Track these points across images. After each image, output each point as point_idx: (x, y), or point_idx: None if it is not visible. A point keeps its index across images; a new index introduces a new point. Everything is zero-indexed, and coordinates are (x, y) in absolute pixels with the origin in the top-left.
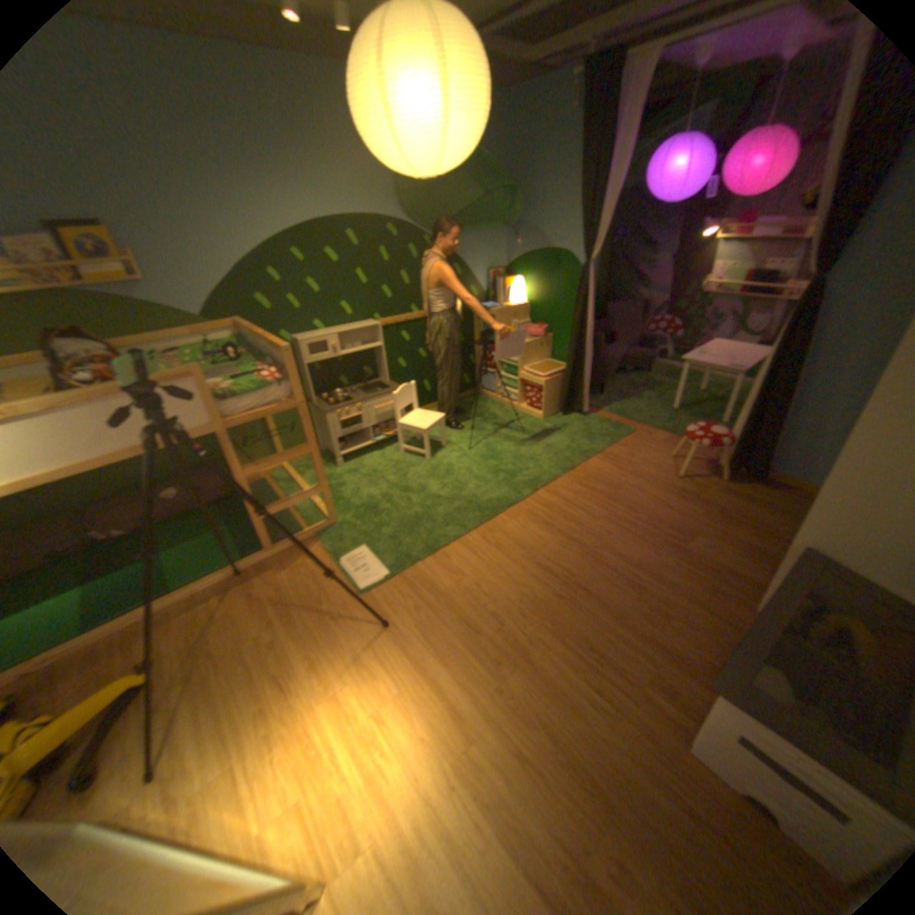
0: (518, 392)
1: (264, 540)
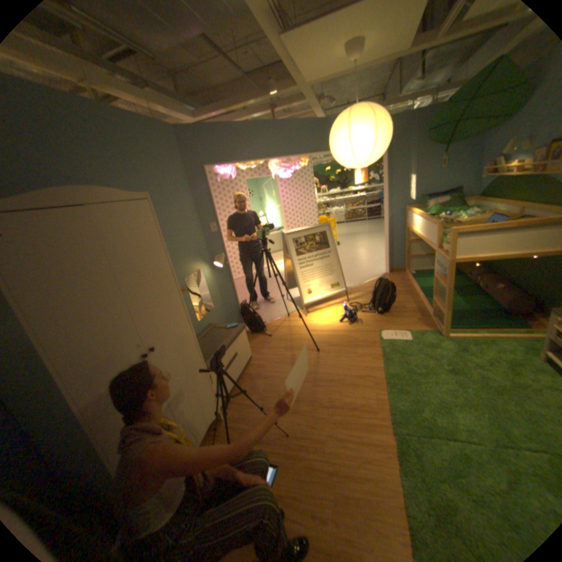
0: None
1: (435, 311)
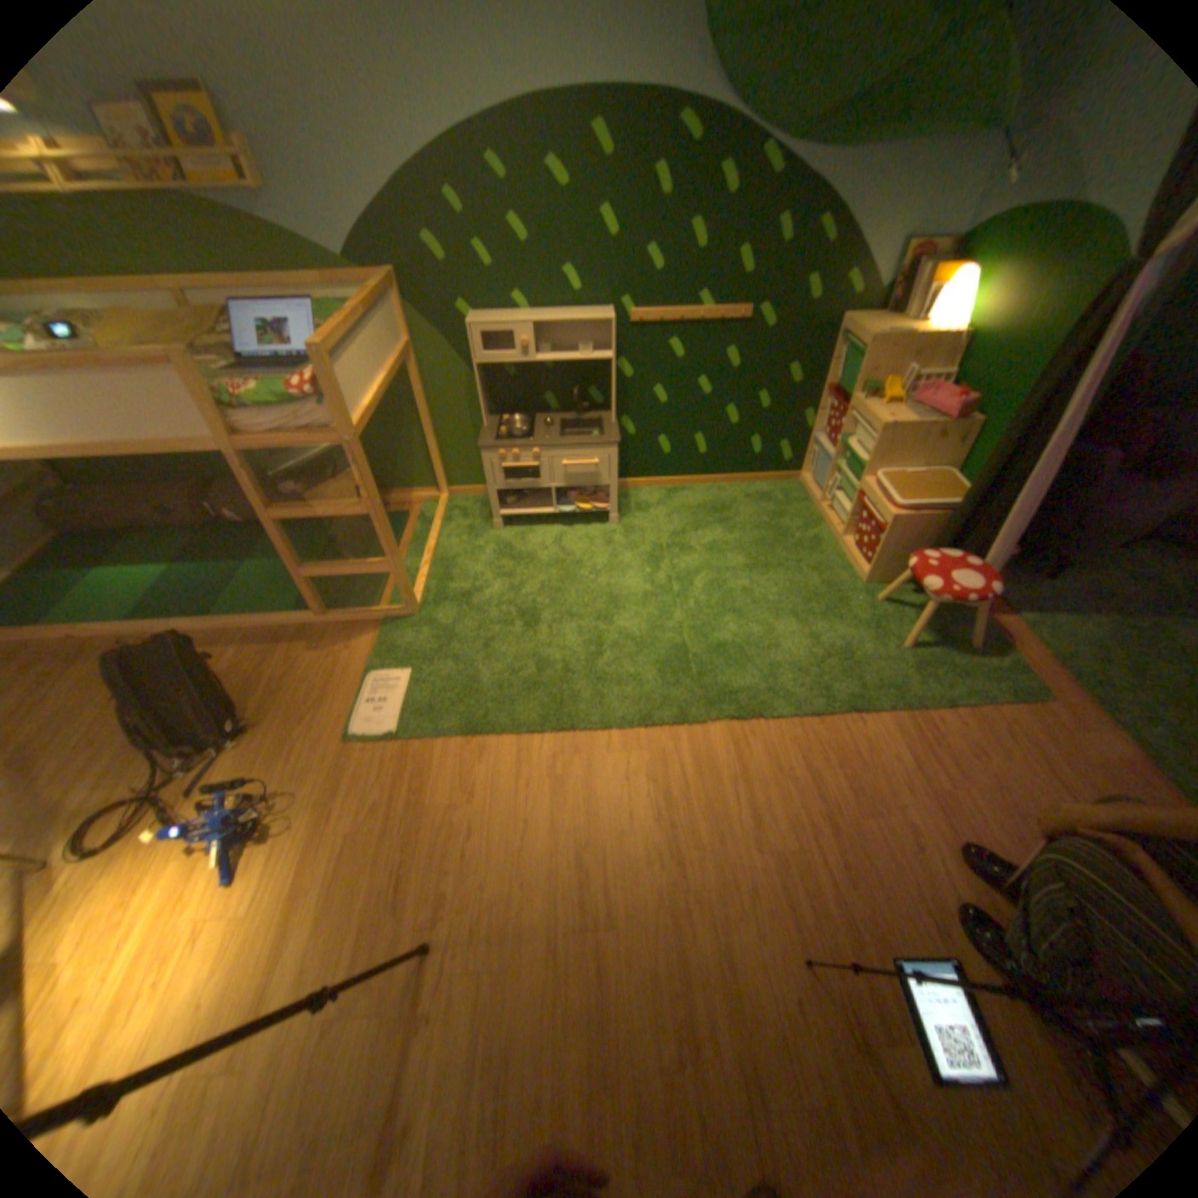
0: (850, 512)
1: (316, 601)
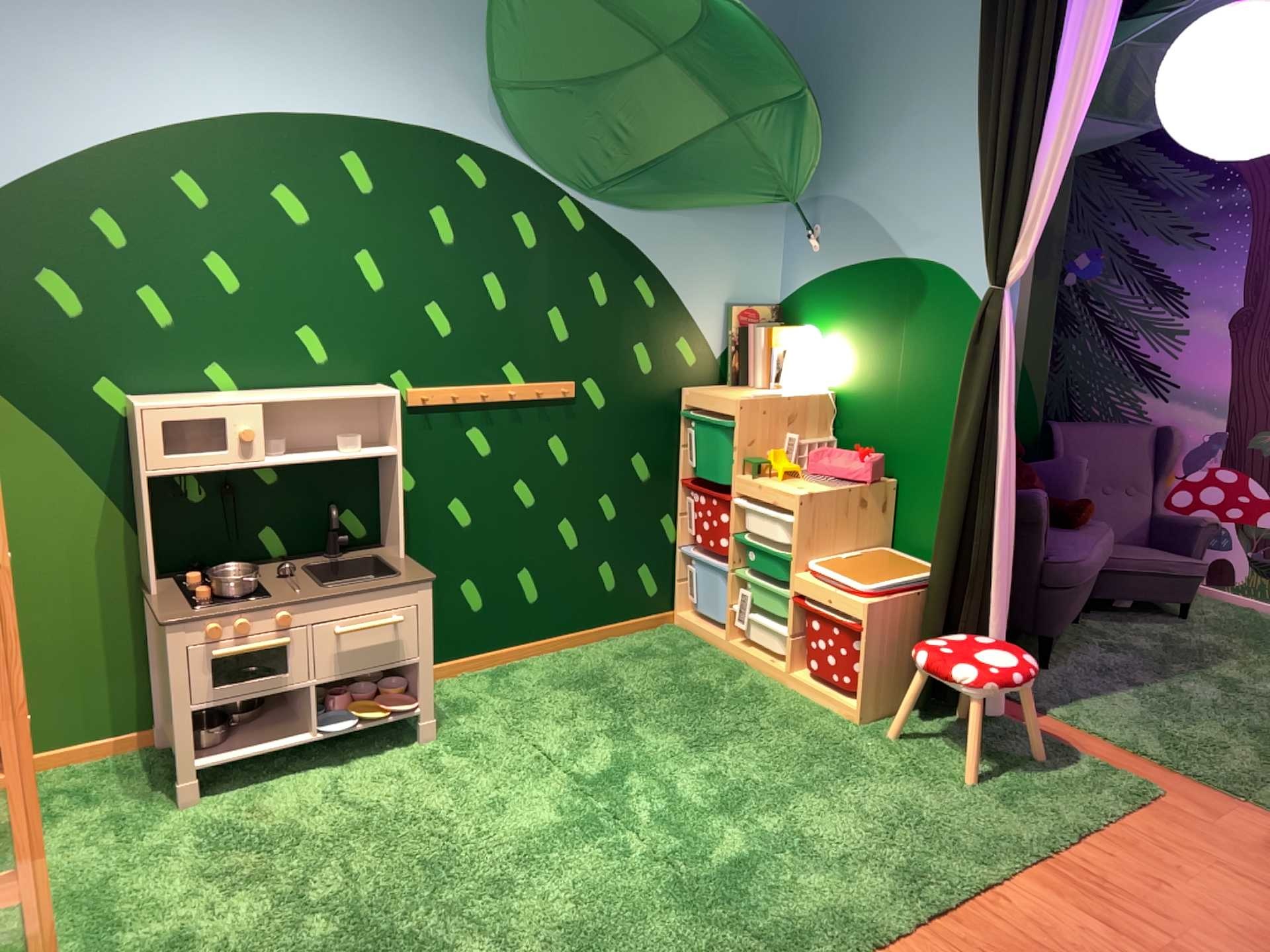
0: (792, 628)
1: None
